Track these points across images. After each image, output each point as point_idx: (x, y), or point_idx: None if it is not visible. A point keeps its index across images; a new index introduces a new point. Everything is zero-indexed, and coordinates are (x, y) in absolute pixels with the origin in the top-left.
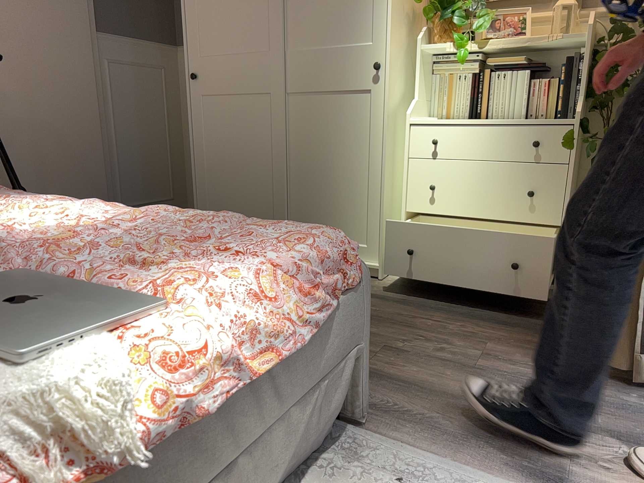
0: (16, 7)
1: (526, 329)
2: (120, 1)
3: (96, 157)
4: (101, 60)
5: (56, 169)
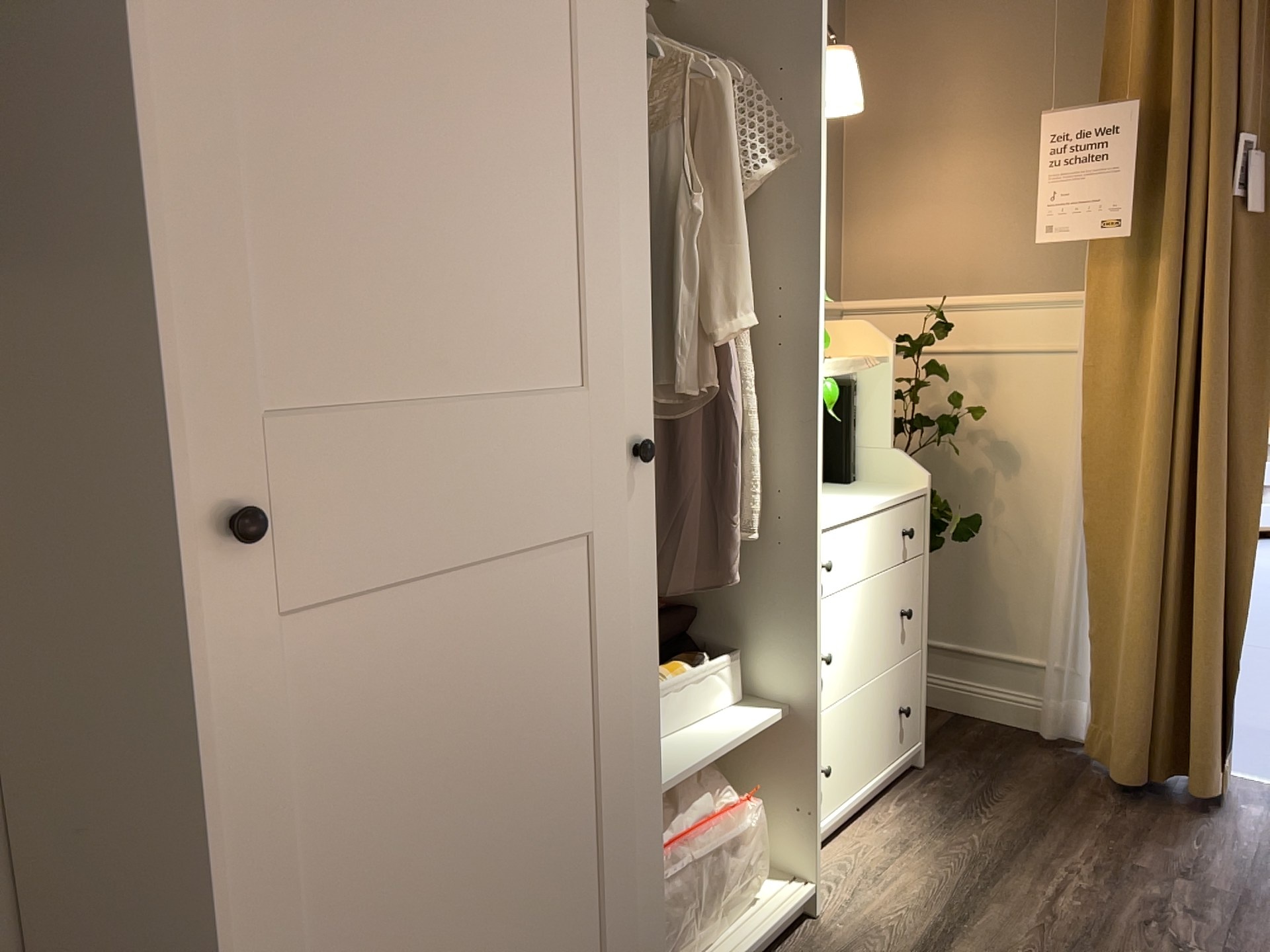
0: None
1: (1044, 820)
2: None
3: None
4: None
5: None
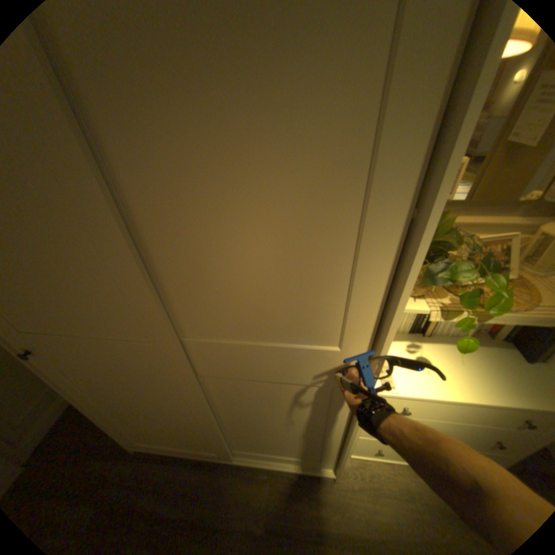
0: None
1: None
2: None
3: None
4: None
5: None
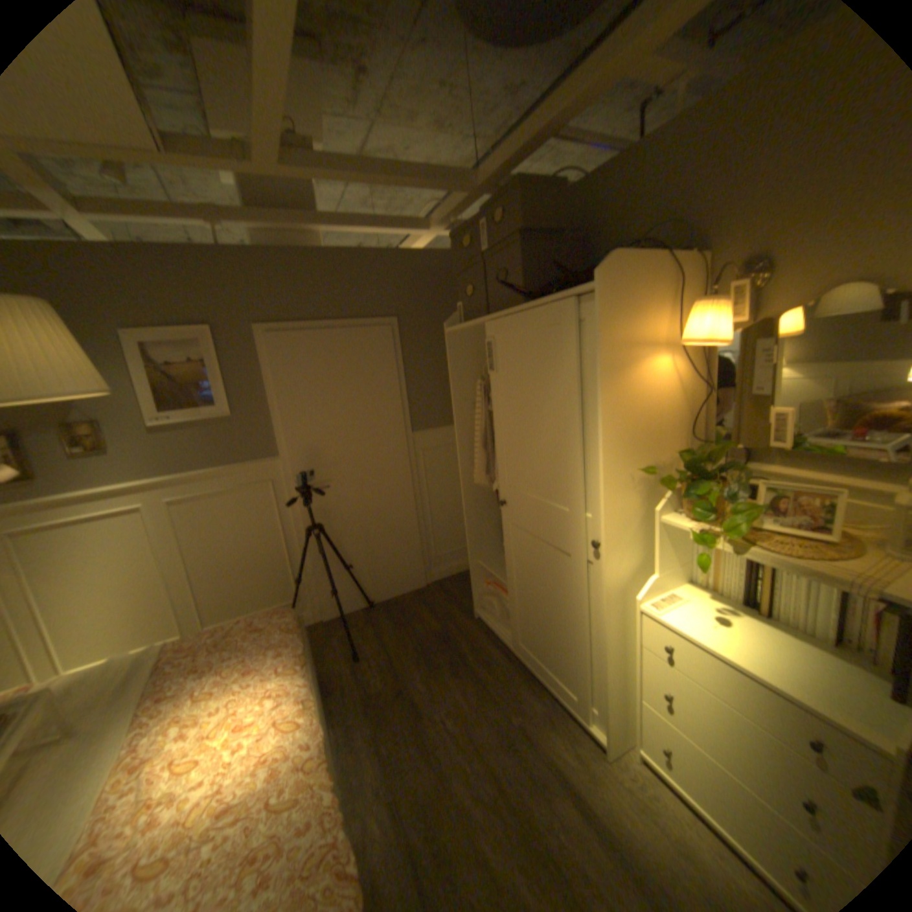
0: (346, 439)
1: None
2: (429, 404)
3: (408, 528)
4: (412, 454)
5: (377, 543)
